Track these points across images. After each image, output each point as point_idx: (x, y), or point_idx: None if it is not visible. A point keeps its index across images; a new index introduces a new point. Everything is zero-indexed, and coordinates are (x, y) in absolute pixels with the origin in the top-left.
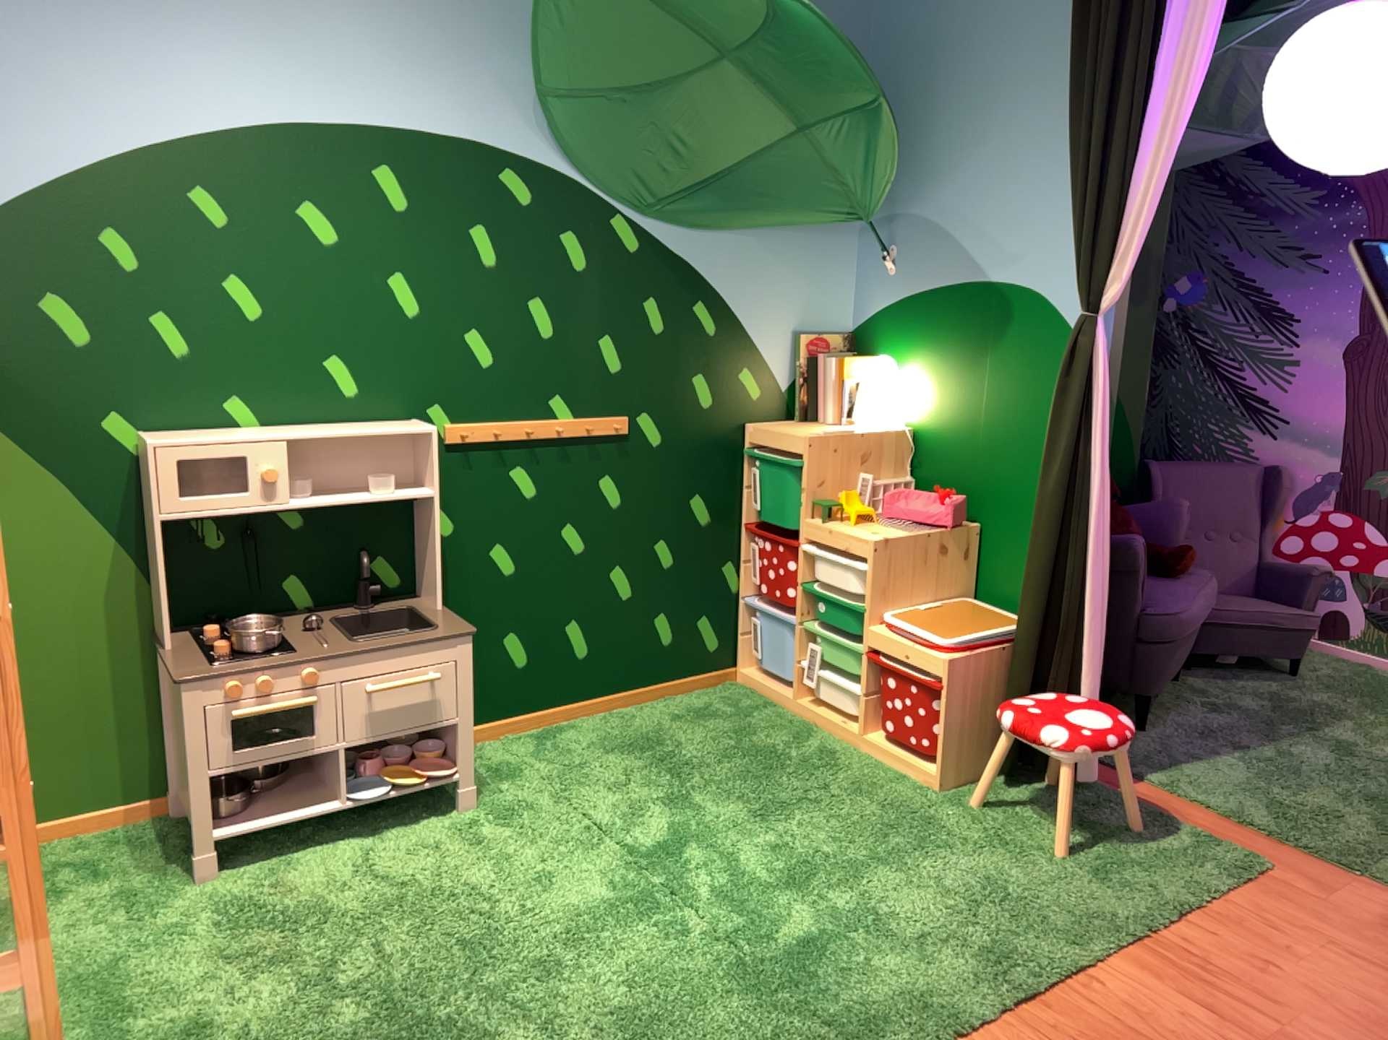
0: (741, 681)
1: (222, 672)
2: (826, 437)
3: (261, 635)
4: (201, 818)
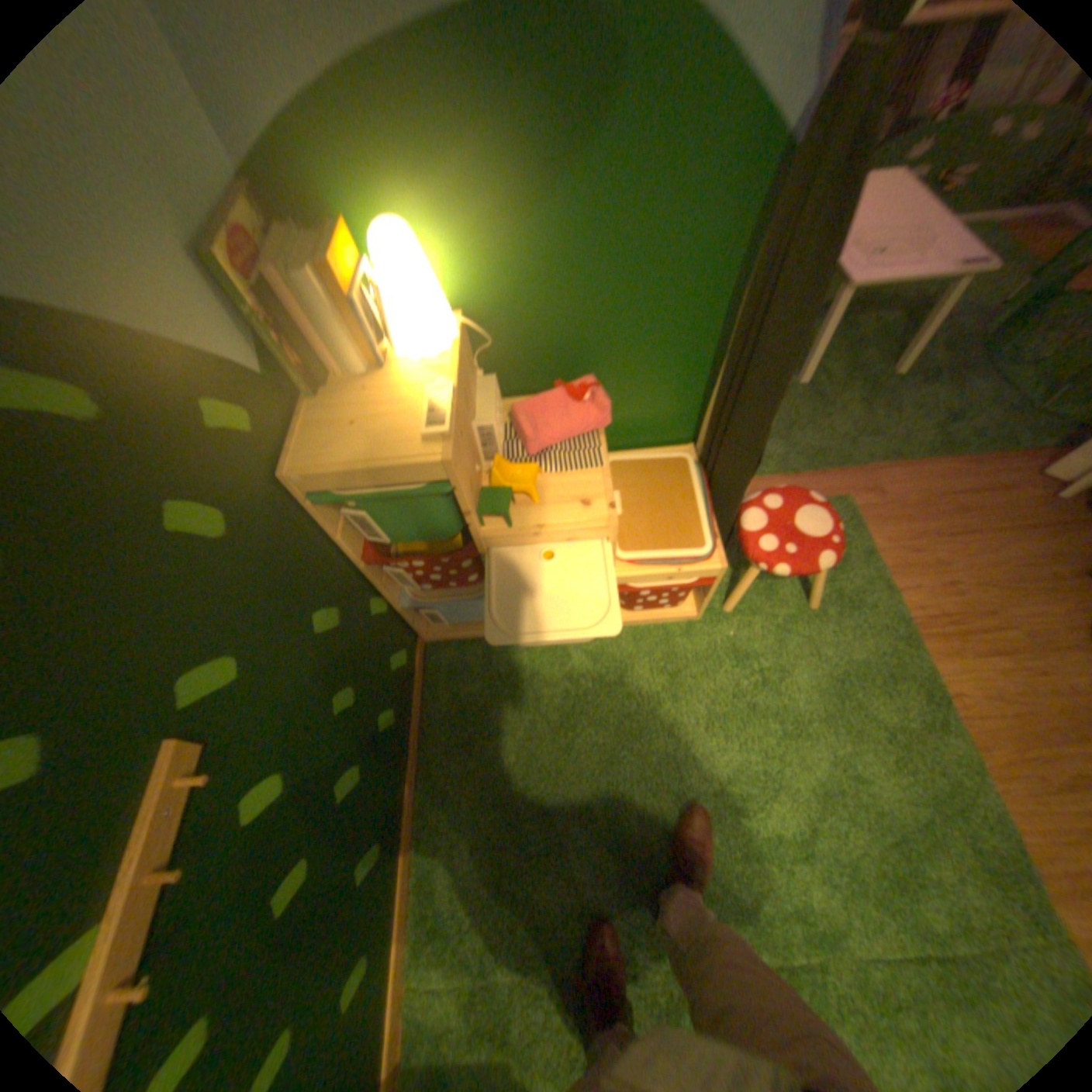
0: (428, 638)
1: None
2: (454, 432)
3: None
4: None
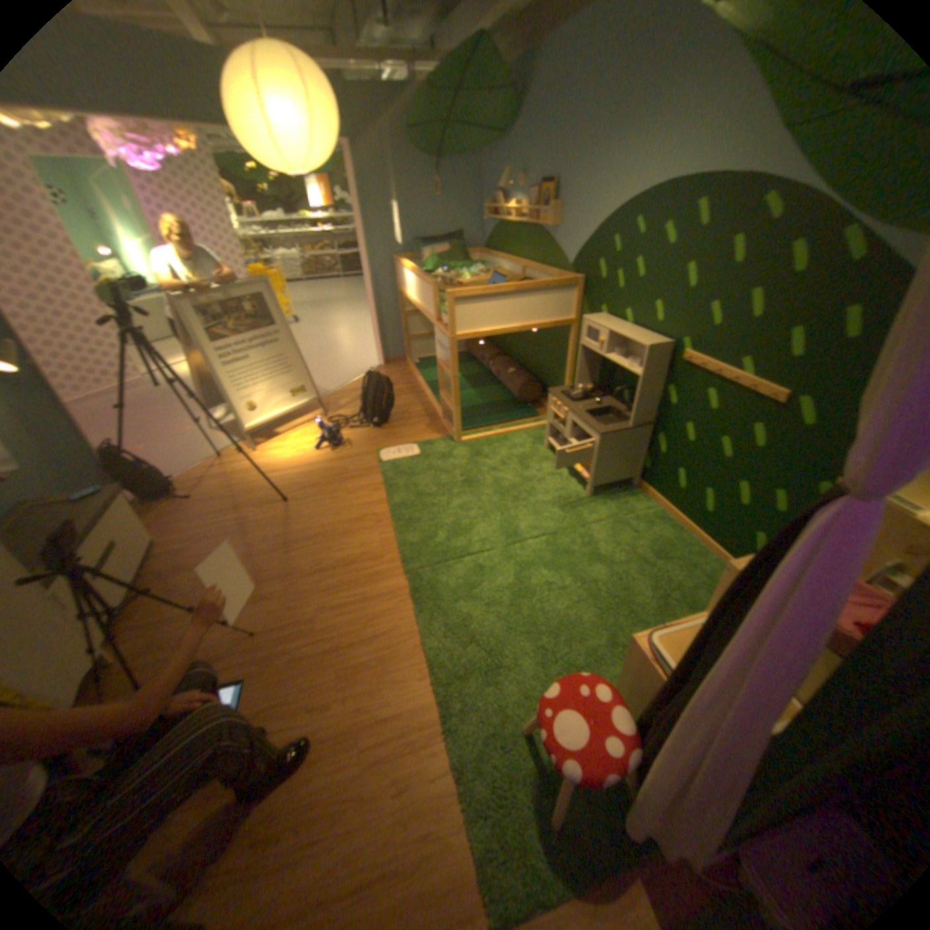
0: None
1: (553, 395)
2: None
3: (584, 396)
4: (546, 432)
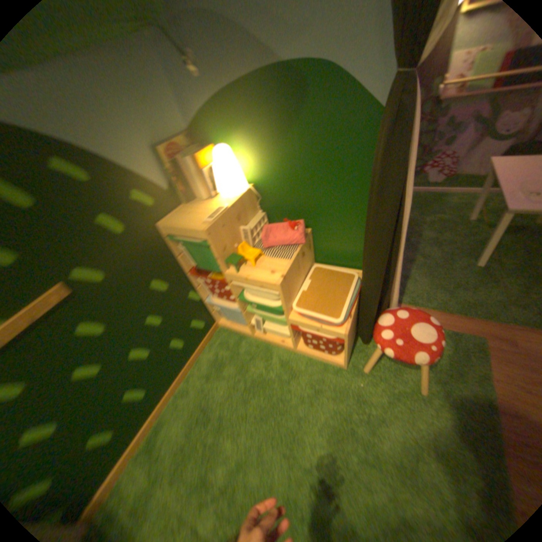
0: (221, 324)
1: None
2: (216, 222)
3: None
4: None
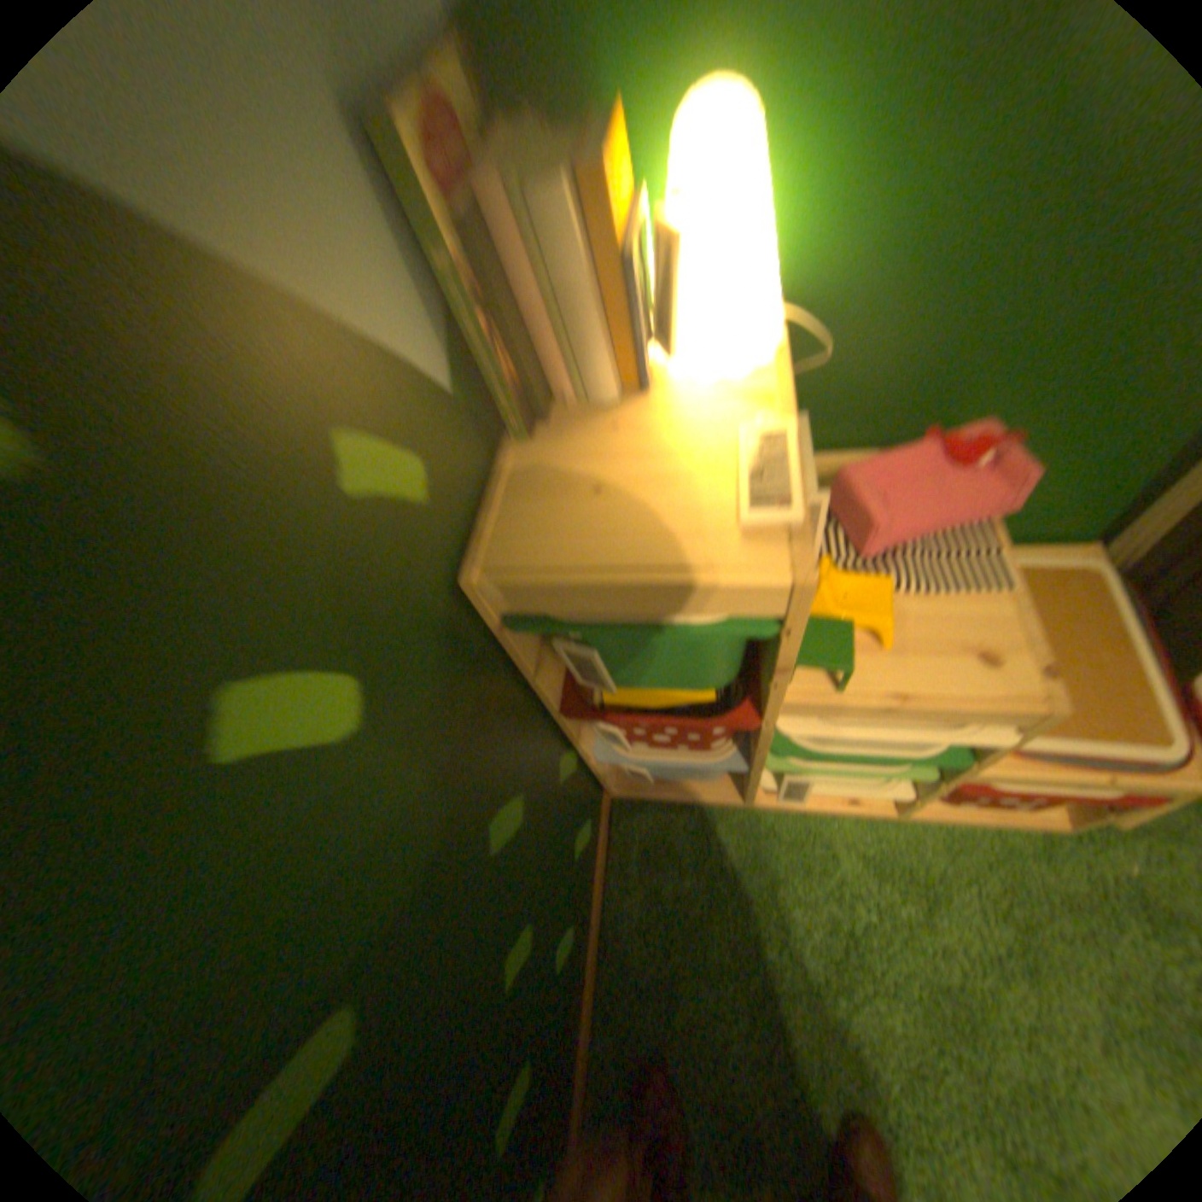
0: (618, 795)
1: None
2: (809, 524)
3: None
4: None
